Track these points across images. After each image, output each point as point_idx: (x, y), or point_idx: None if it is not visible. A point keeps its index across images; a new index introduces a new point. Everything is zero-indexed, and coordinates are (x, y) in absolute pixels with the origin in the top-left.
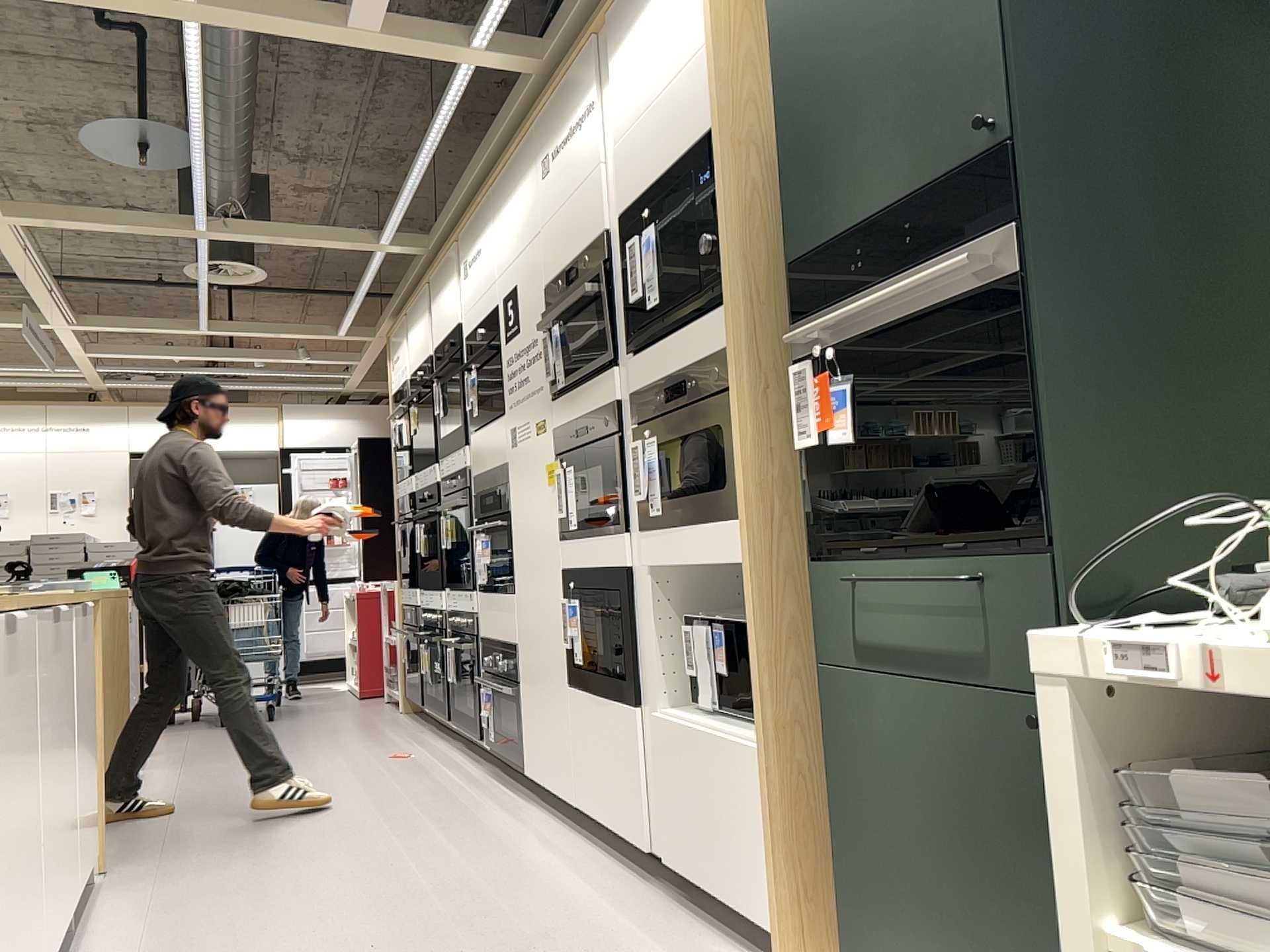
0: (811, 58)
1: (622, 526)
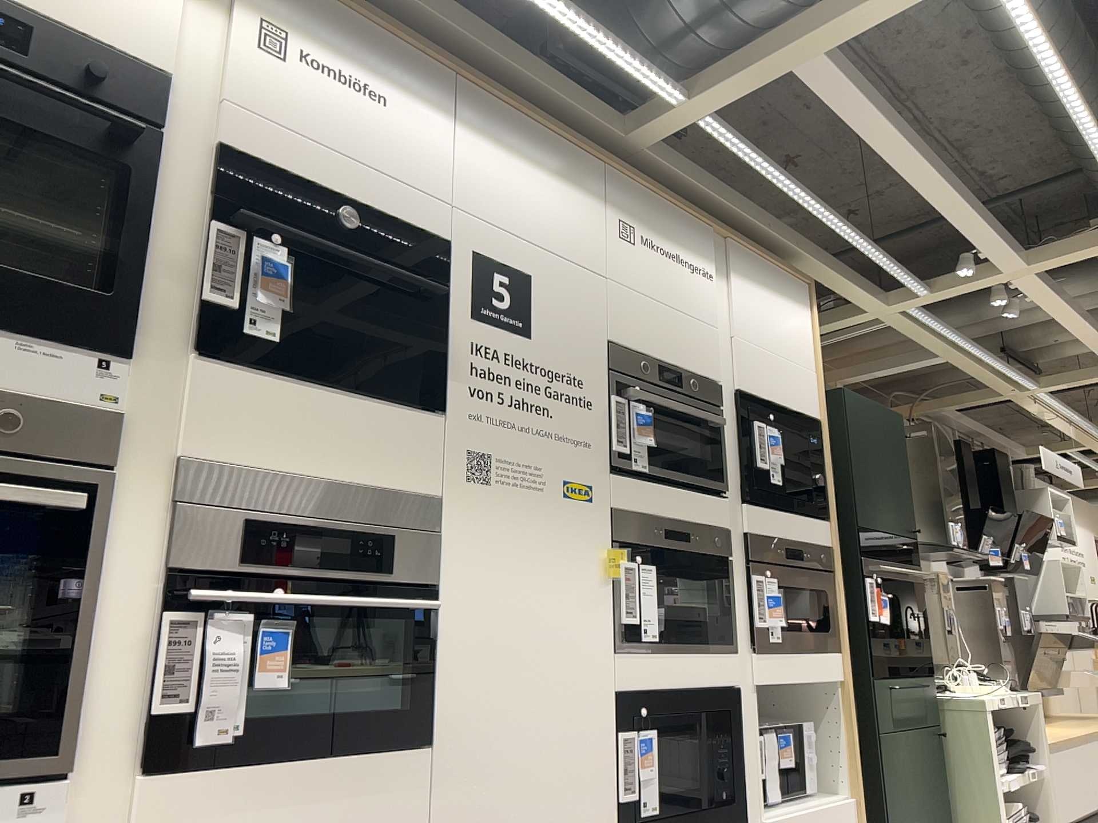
0: (861, 443)
1: (733, 645)
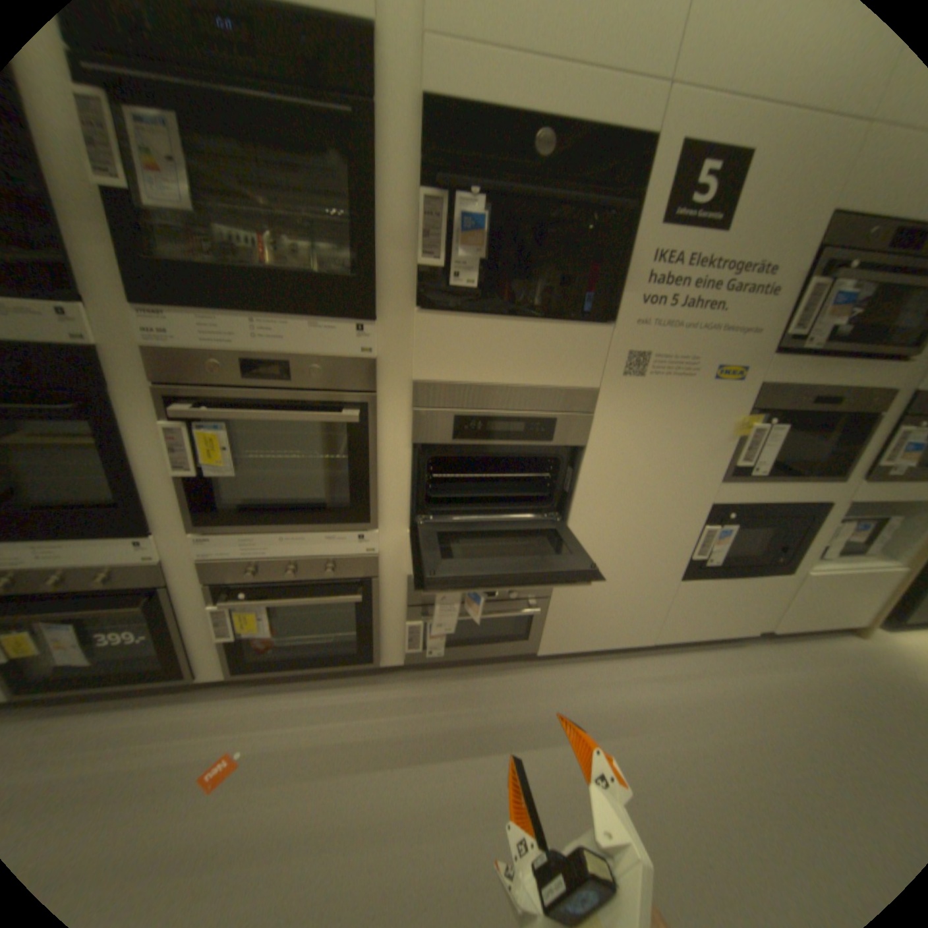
0: None
1: (844, 477)
